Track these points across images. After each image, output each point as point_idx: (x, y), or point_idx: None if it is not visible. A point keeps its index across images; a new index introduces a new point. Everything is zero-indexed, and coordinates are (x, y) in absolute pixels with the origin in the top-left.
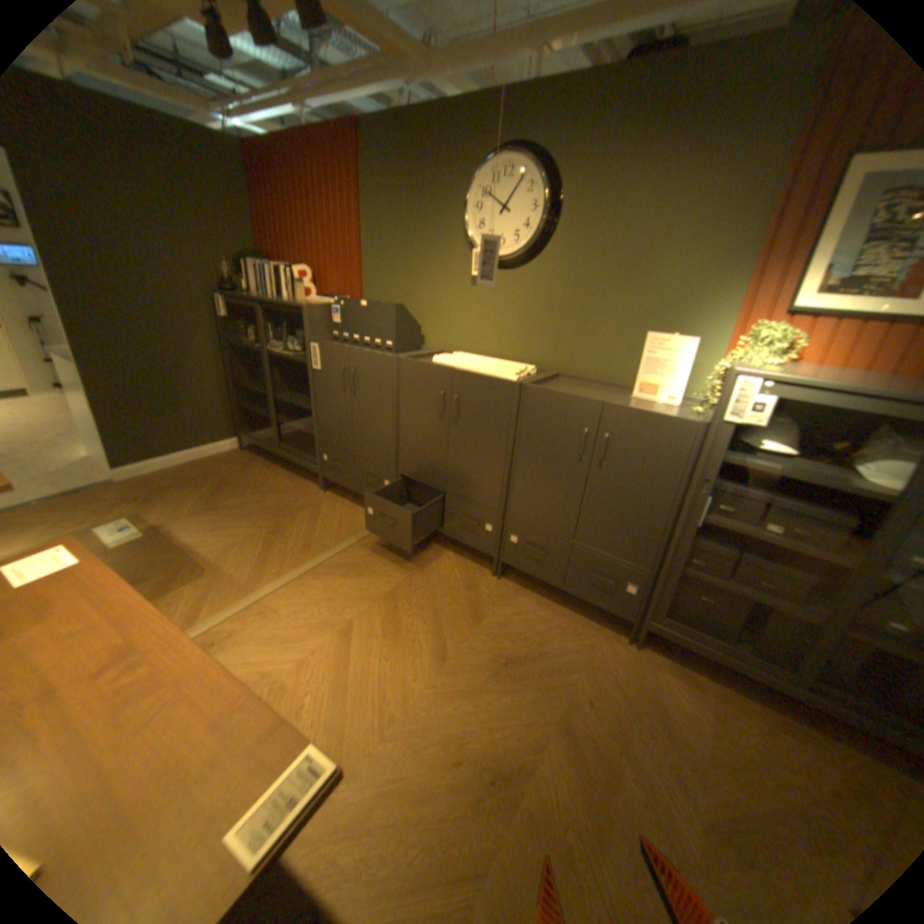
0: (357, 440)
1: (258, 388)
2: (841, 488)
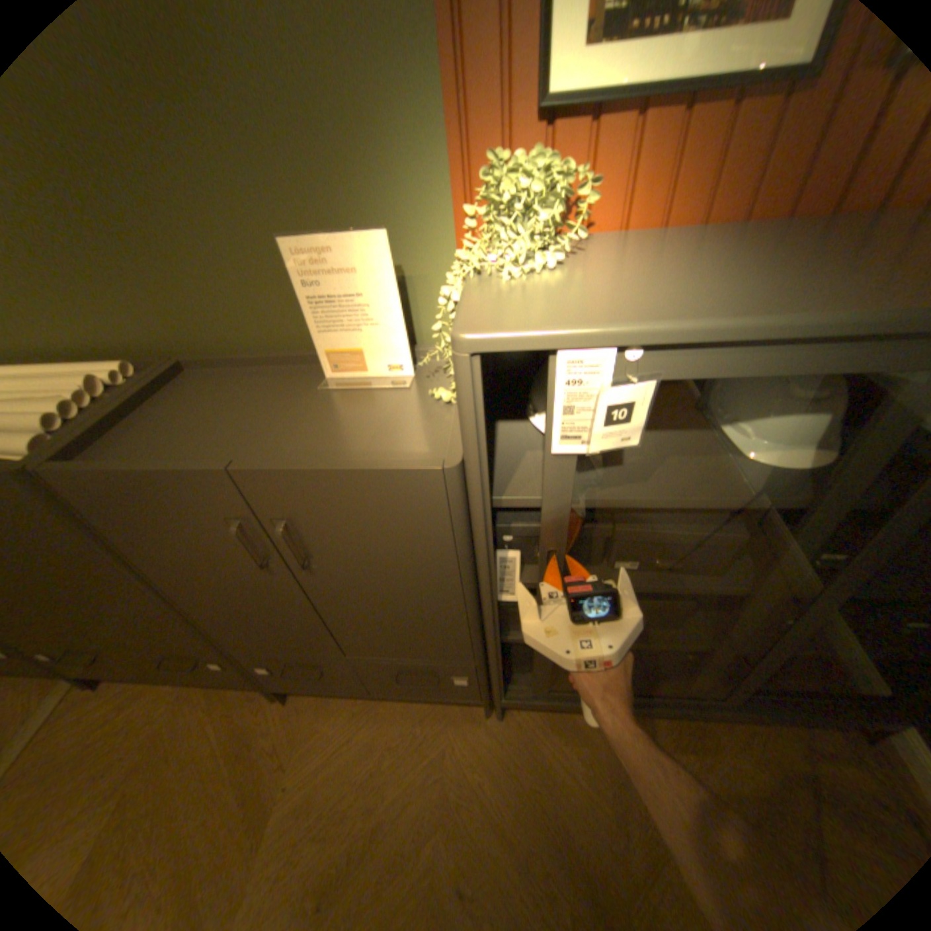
0: None
1: None
2: (720, 504)
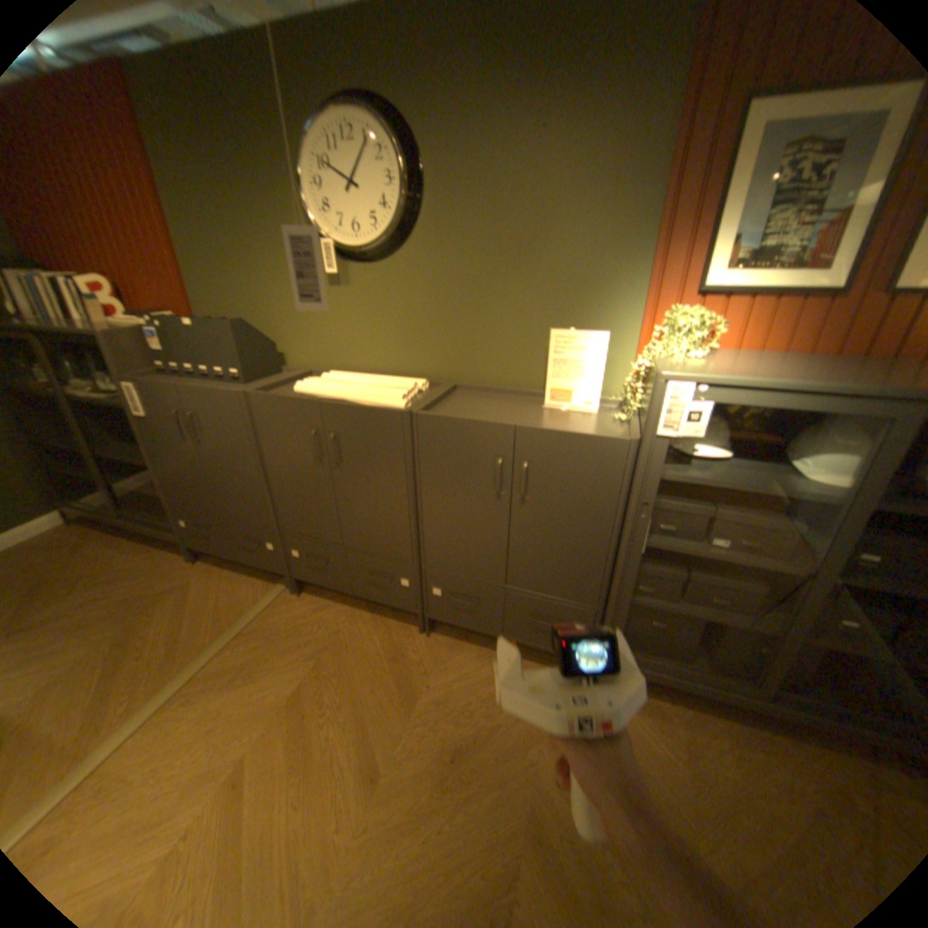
0: (217, 499)
1: (68, 443)
2: (788, 494)
